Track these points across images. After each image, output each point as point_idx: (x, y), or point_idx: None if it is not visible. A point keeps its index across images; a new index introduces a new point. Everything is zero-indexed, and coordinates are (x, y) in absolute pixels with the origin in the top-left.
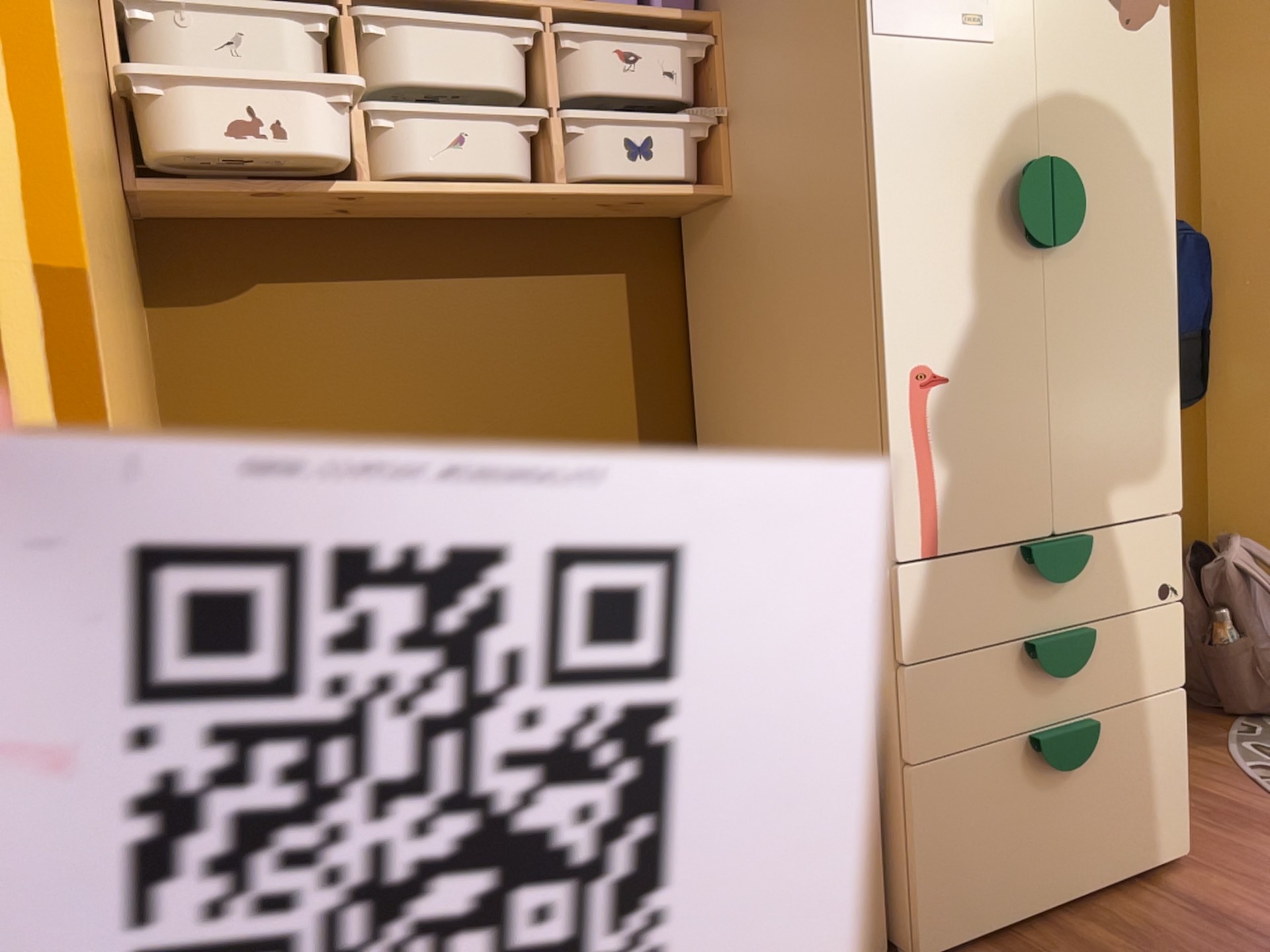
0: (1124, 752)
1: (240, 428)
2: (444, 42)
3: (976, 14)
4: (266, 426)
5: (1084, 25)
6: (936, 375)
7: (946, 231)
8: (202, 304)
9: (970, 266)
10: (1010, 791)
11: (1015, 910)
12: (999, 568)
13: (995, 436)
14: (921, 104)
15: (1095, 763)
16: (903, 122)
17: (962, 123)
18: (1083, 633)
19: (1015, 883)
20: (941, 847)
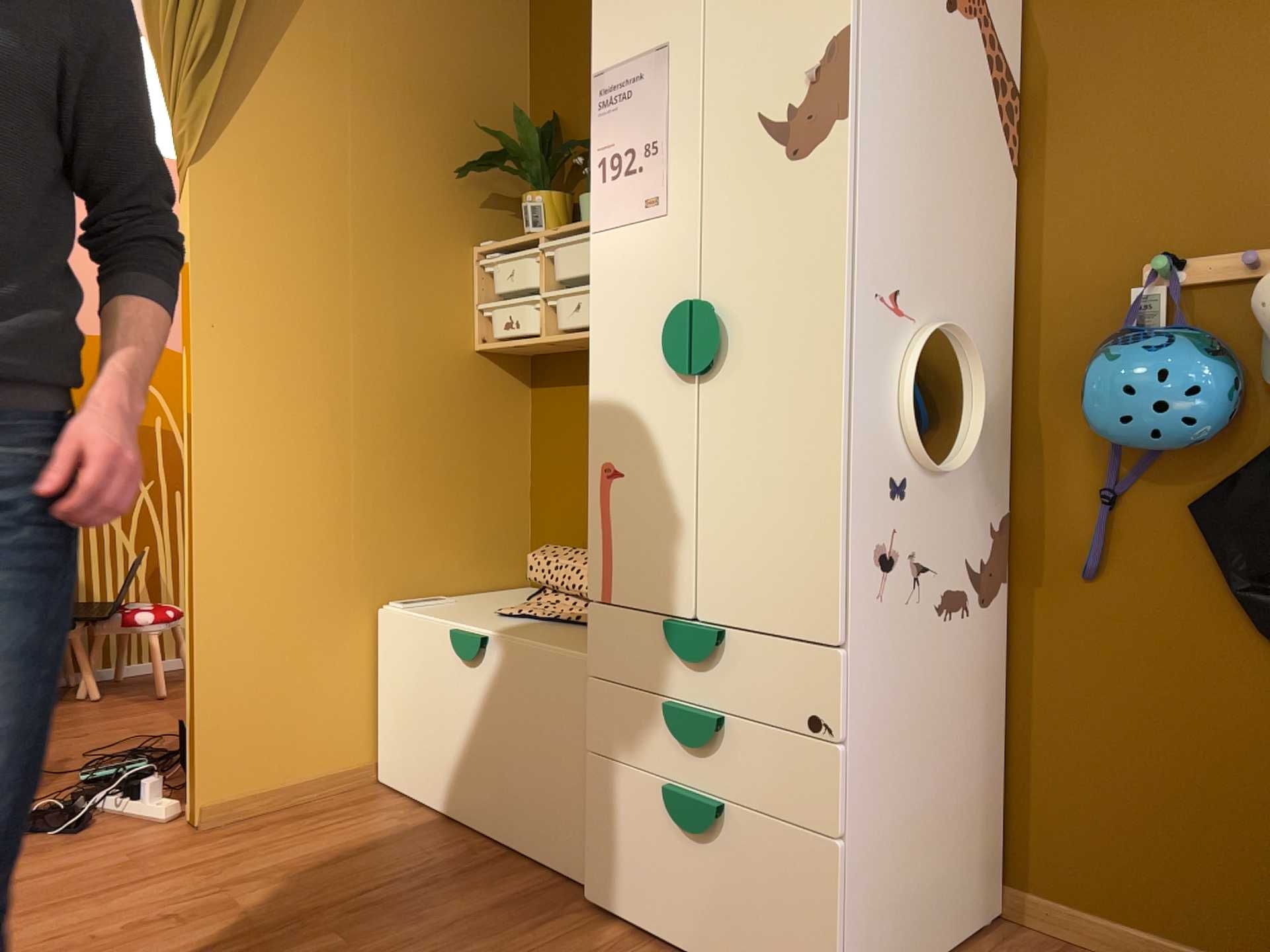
0: (758, 862)
1: (551, 461)
2: (575, 252)
3: (654, 196)
4: (559, 461)
5: (747, 172)
6: (614, 469)
7: (627, 363)
8: (545, 395)
9: (641, 388)
10: (651, 819)
11: (650, 924)
12: (652, 631)
13: (652, 523)
14: (616, 272)
15: (727, 851)
16: (605, 287)
17: (642, 281)
18: (704, 716)
19: (650, 899)
20: (599, 824)
